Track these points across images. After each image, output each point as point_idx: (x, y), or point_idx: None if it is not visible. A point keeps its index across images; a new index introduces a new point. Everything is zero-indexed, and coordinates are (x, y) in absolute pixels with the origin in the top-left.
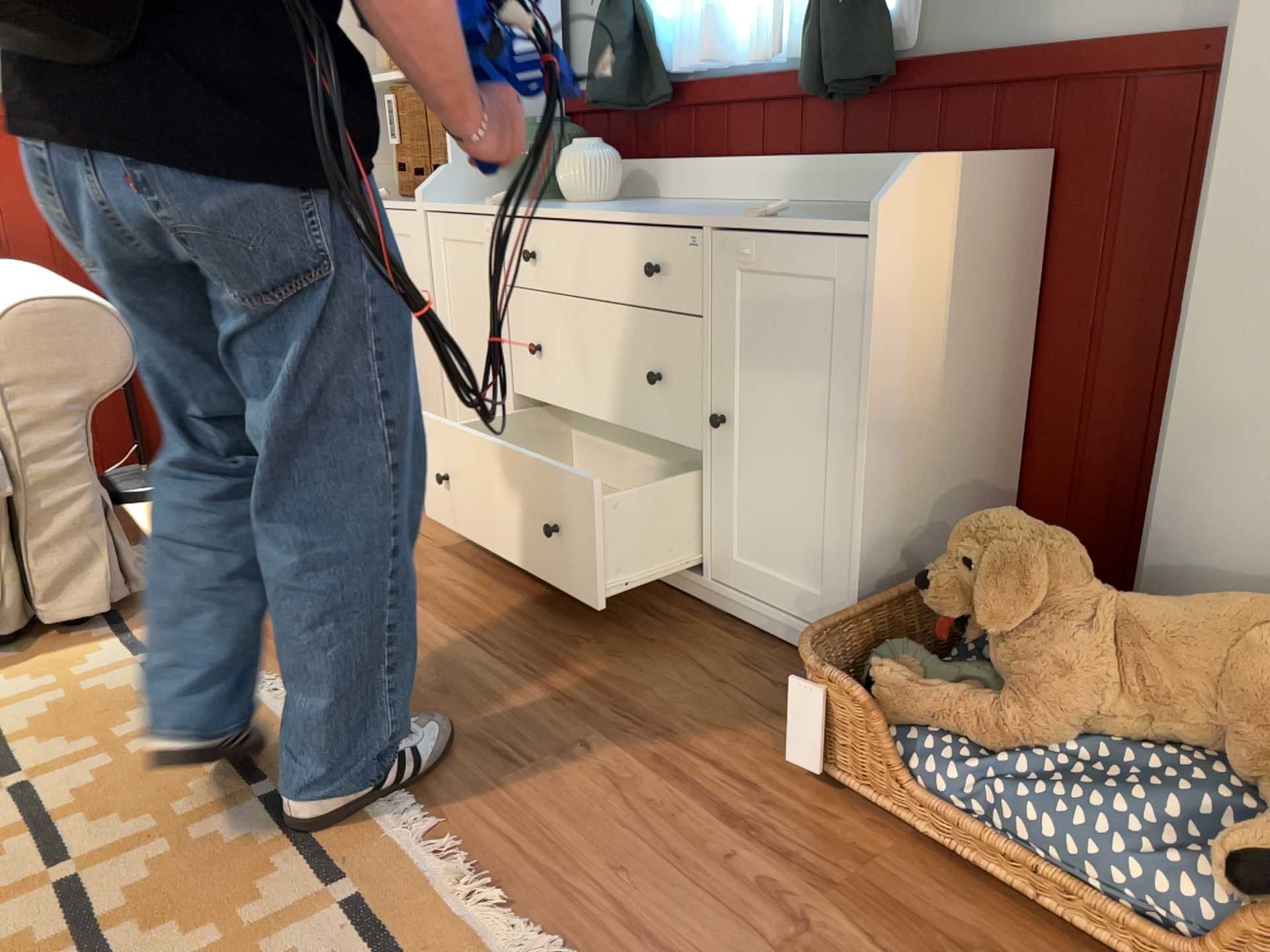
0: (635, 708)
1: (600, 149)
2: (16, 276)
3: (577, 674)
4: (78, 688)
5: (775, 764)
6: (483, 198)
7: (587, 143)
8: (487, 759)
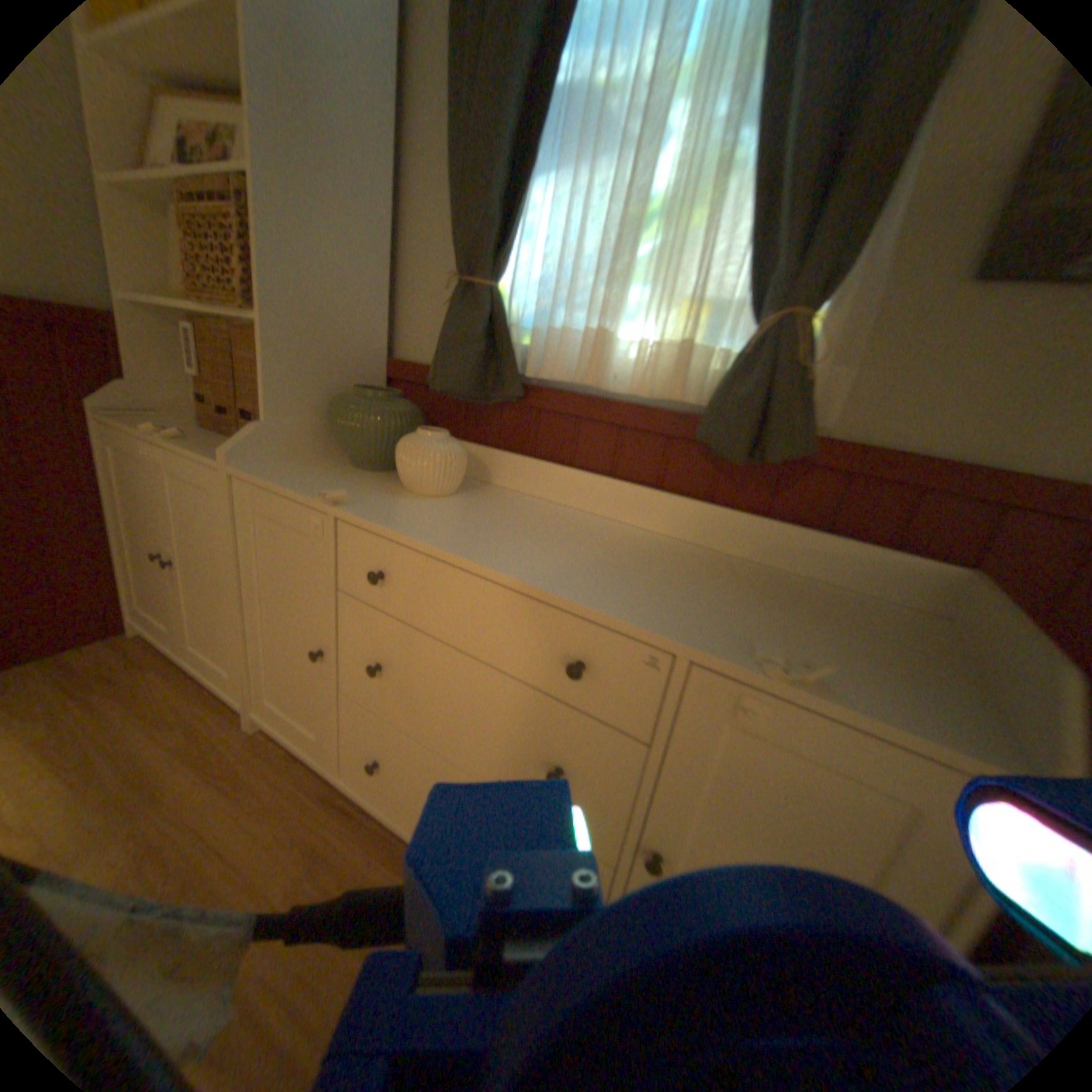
0: None
1: (455, 444)
2: None
3: None
4: None
5: None
6: (304, 457)
7: (435, 430)
8: None
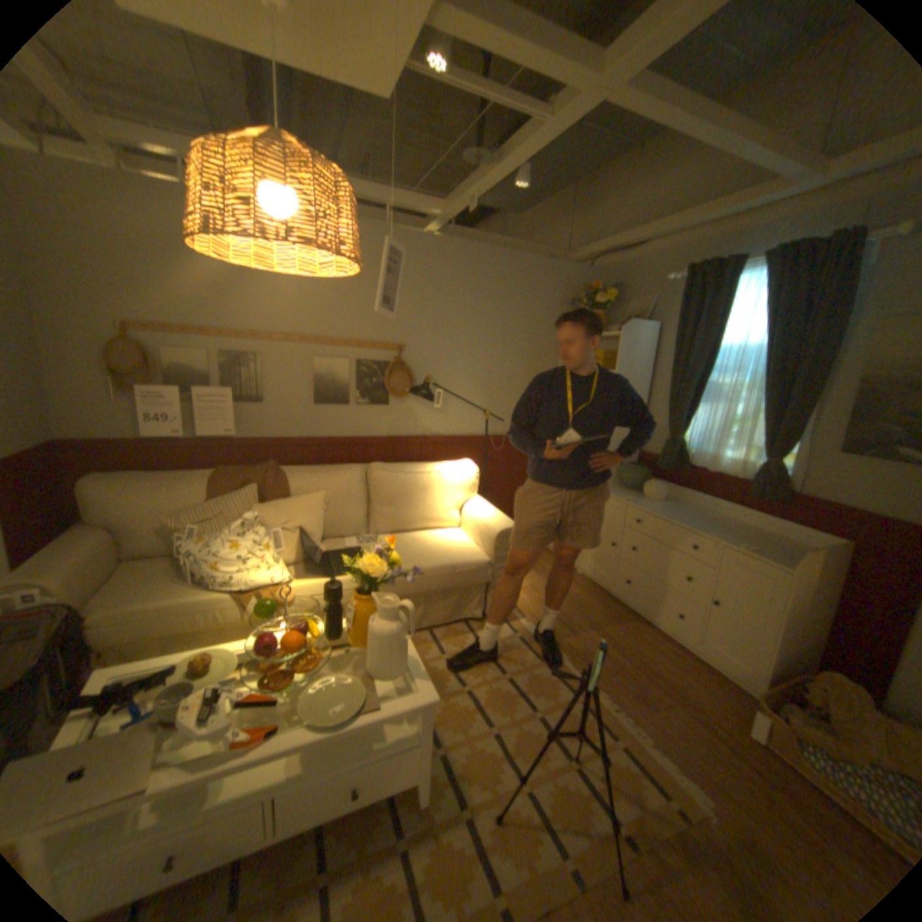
0: (686, 698)
1: (662, 485)
2: (478, 503)
3: (660, 677)
4: (505, 644)
5: (743, 735)
6: (609, 484)
7: (656, 480)
8: (644, 707)
